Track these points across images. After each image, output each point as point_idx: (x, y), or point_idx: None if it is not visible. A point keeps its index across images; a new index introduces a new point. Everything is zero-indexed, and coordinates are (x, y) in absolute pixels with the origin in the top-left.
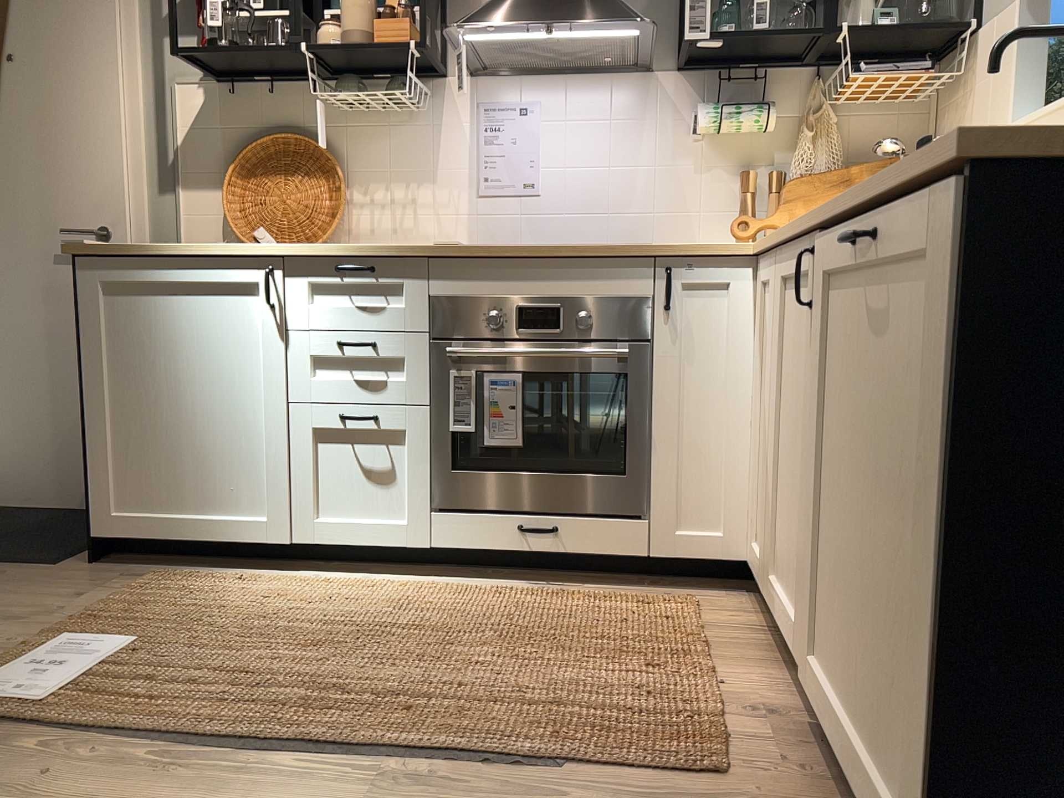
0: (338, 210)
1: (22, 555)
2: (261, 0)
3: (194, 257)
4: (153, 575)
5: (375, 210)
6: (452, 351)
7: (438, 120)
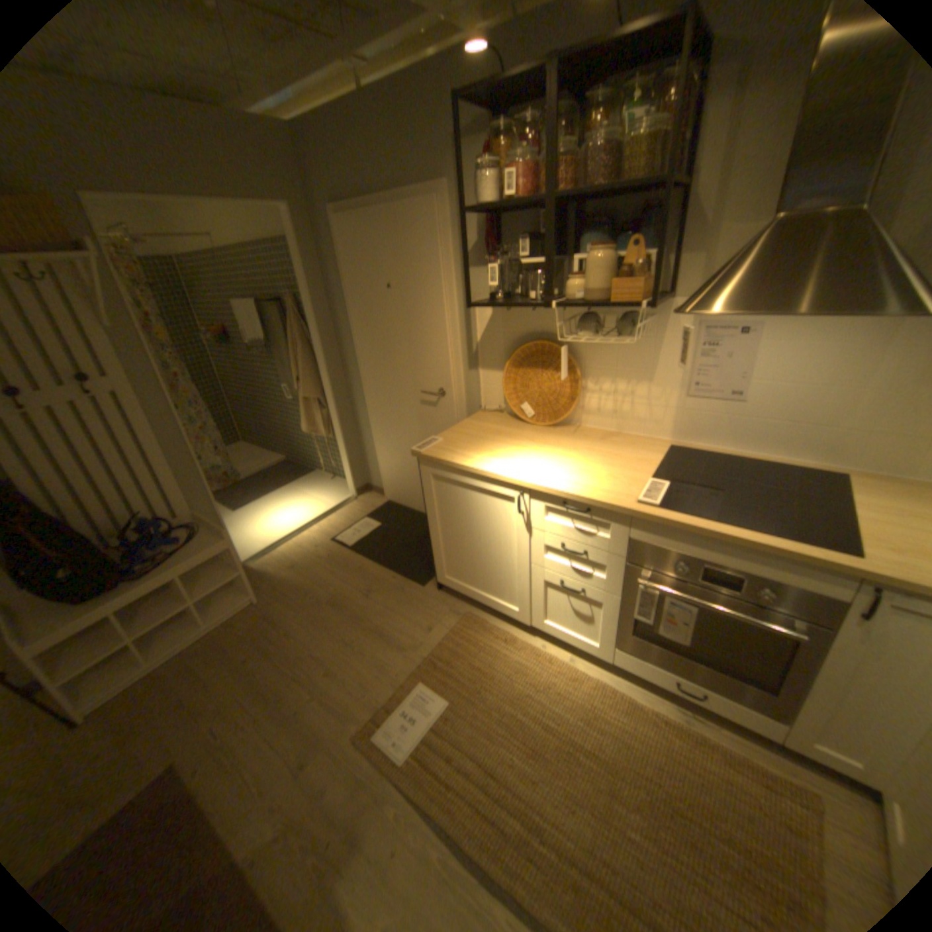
0: (576, 398)
1: (412, 570)
2: (527, 248)
3: (478, 472)
4: (463, 617)
5: (604, 396)
6: (642, 581)
7: (662, 333)
